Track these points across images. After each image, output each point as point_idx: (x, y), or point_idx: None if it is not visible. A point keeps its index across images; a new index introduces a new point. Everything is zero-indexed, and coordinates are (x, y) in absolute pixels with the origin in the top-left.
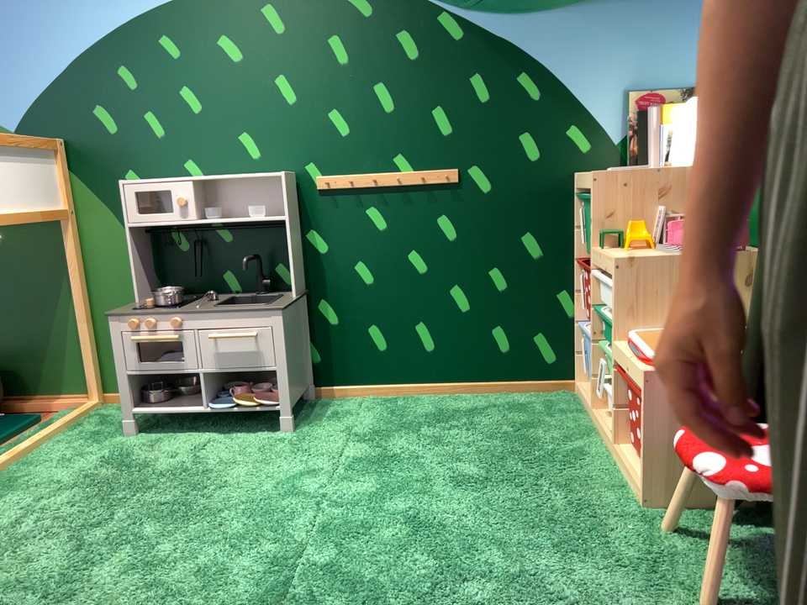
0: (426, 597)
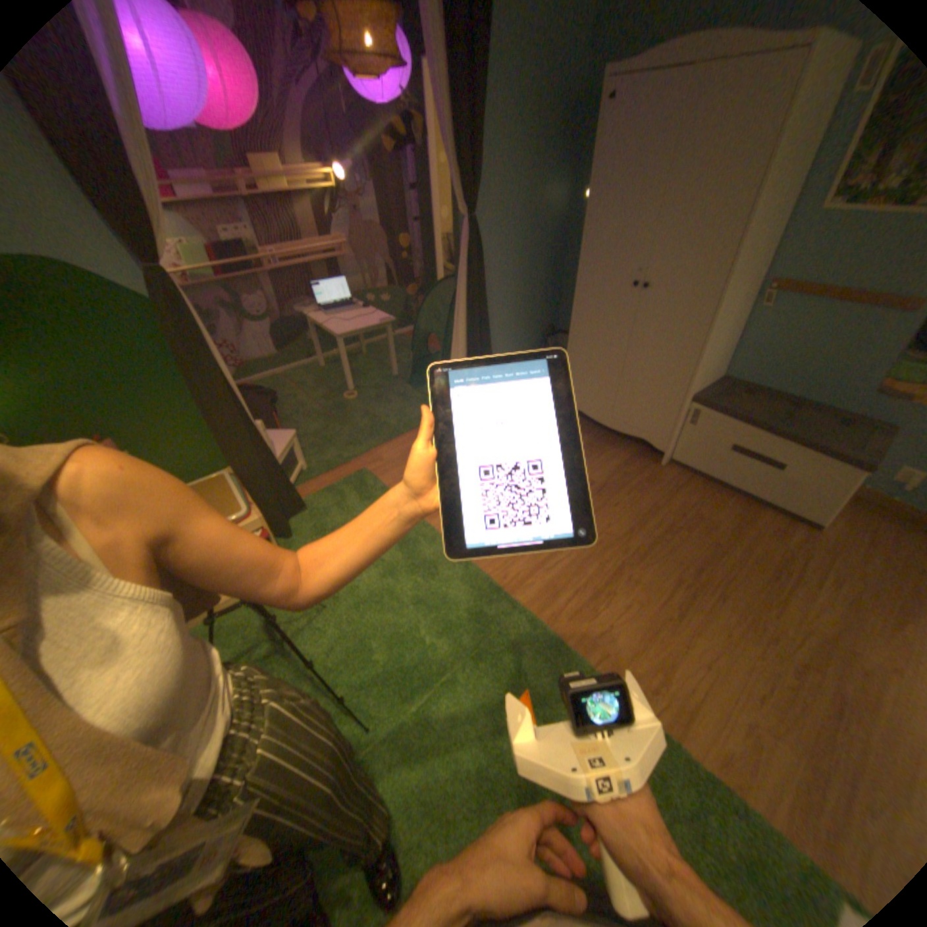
0: (419, 606)
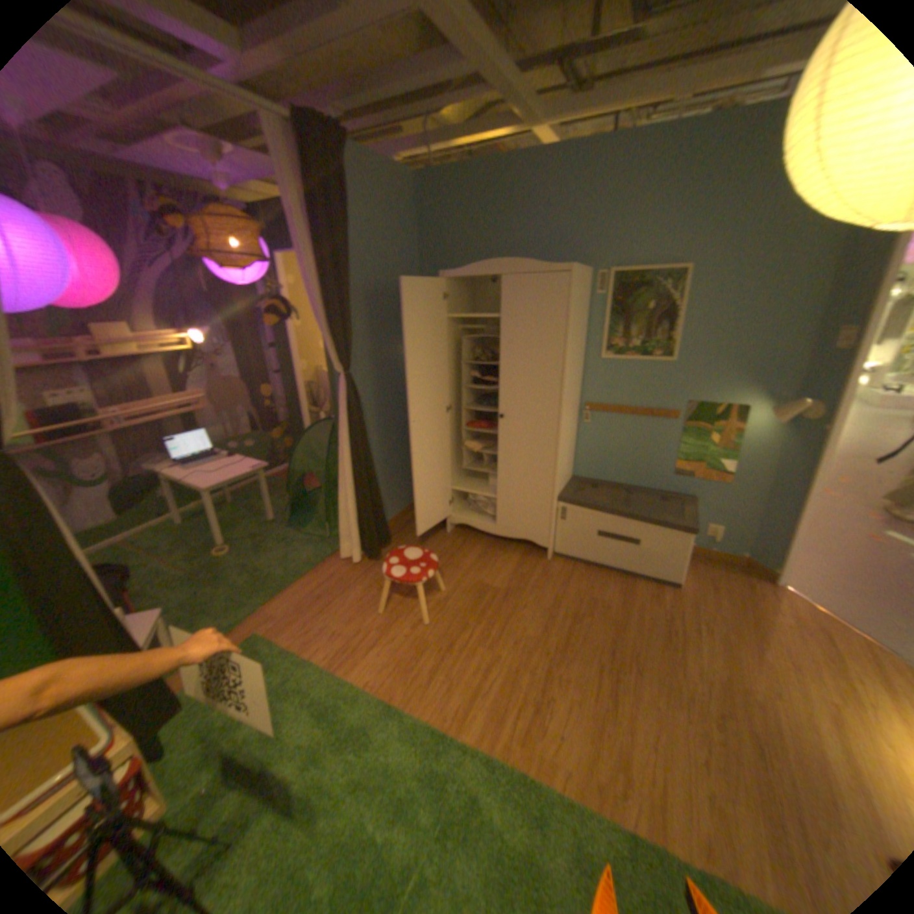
0: (357, 793)
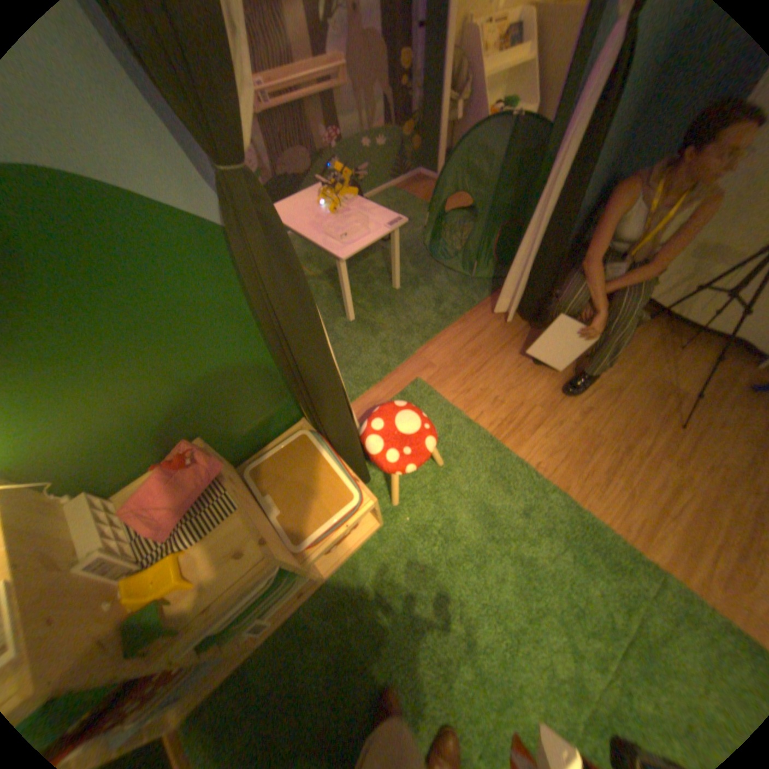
0: (545, 572)
